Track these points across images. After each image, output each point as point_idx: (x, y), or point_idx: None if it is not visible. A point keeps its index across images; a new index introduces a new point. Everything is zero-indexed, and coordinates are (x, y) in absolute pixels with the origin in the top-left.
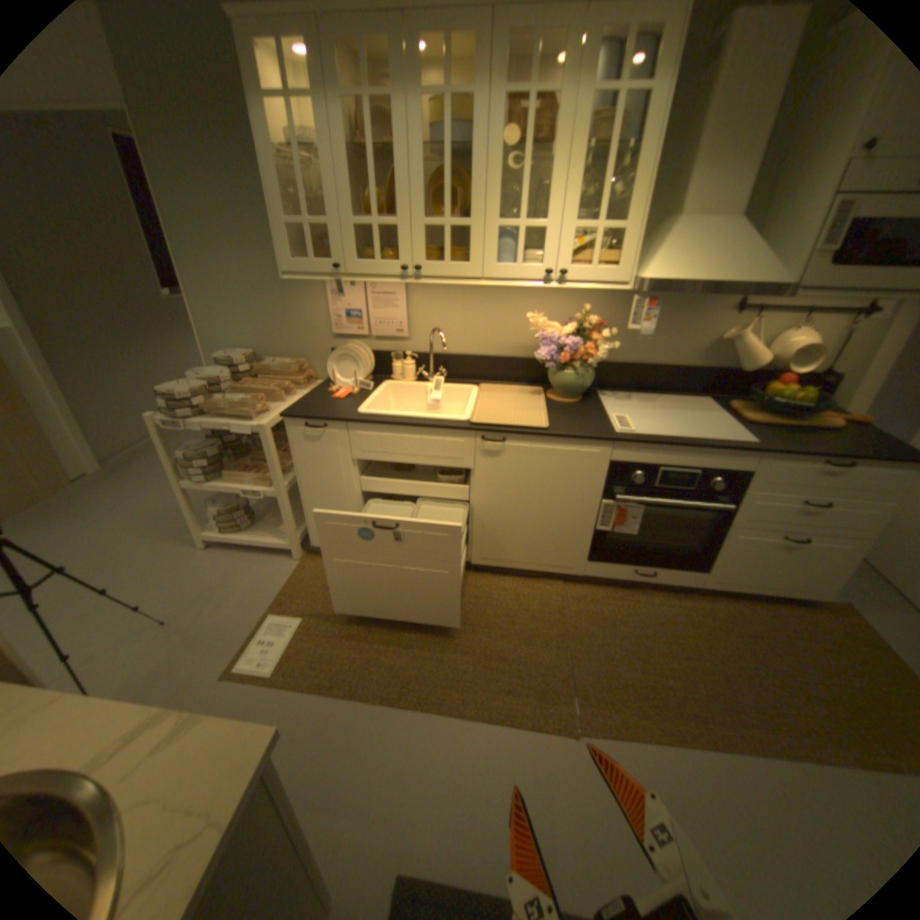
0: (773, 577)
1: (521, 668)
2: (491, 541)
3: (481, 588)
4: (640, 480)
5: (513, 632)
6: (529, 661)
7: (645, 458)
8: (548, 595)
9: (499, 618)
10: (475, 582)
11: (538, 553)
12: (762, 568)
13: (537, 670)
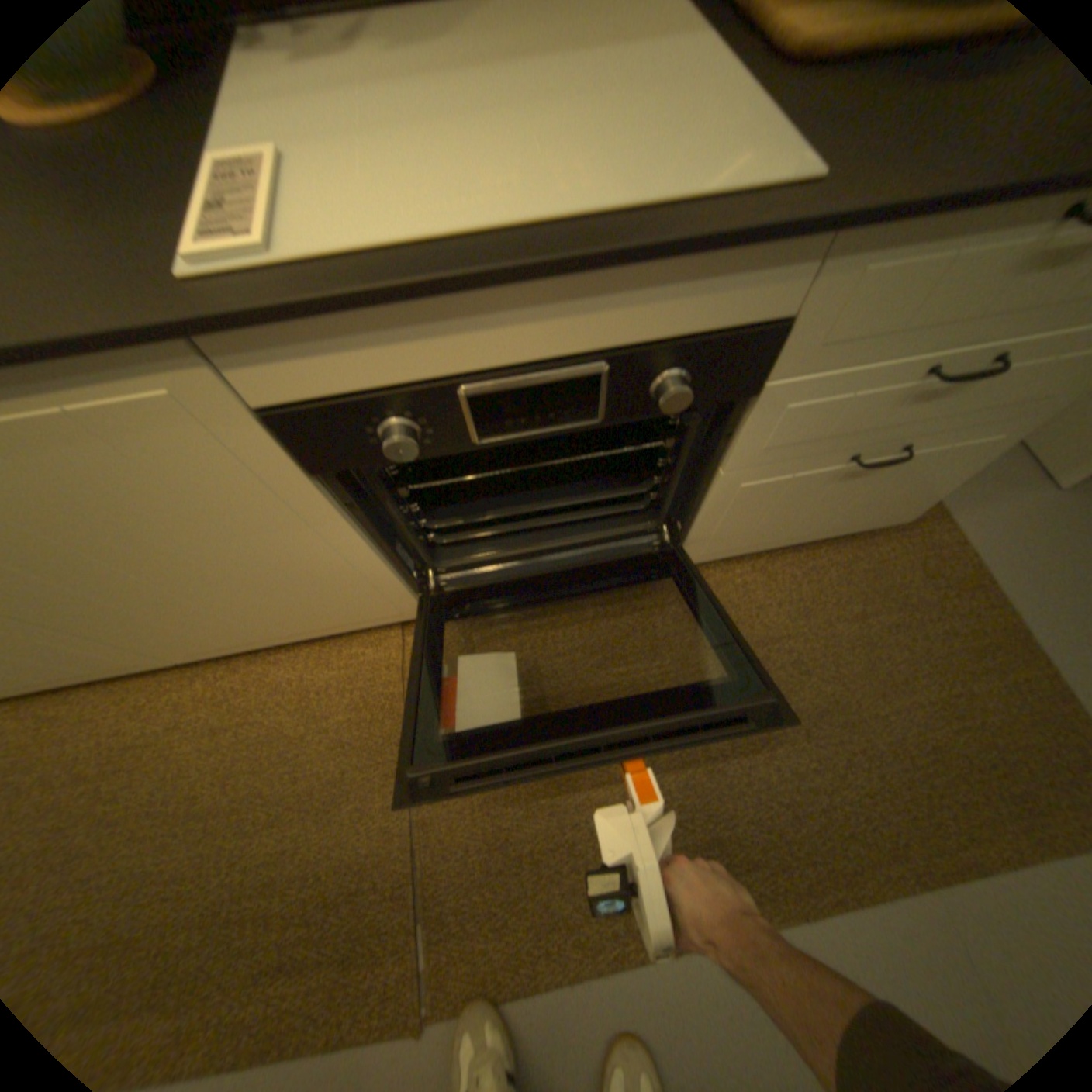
0: (812, 522)
1: (307, 893)
2: (164, 638)
3: (227, 701)
4: (404, 451)
5: (294, 800)
6: (325, 869)
7: (376, 369)
8: (371, 672)
9: (265, 771)
10: (214, 689)
11: (300, 622)
12: (791, 516)
13: (342, 885)
